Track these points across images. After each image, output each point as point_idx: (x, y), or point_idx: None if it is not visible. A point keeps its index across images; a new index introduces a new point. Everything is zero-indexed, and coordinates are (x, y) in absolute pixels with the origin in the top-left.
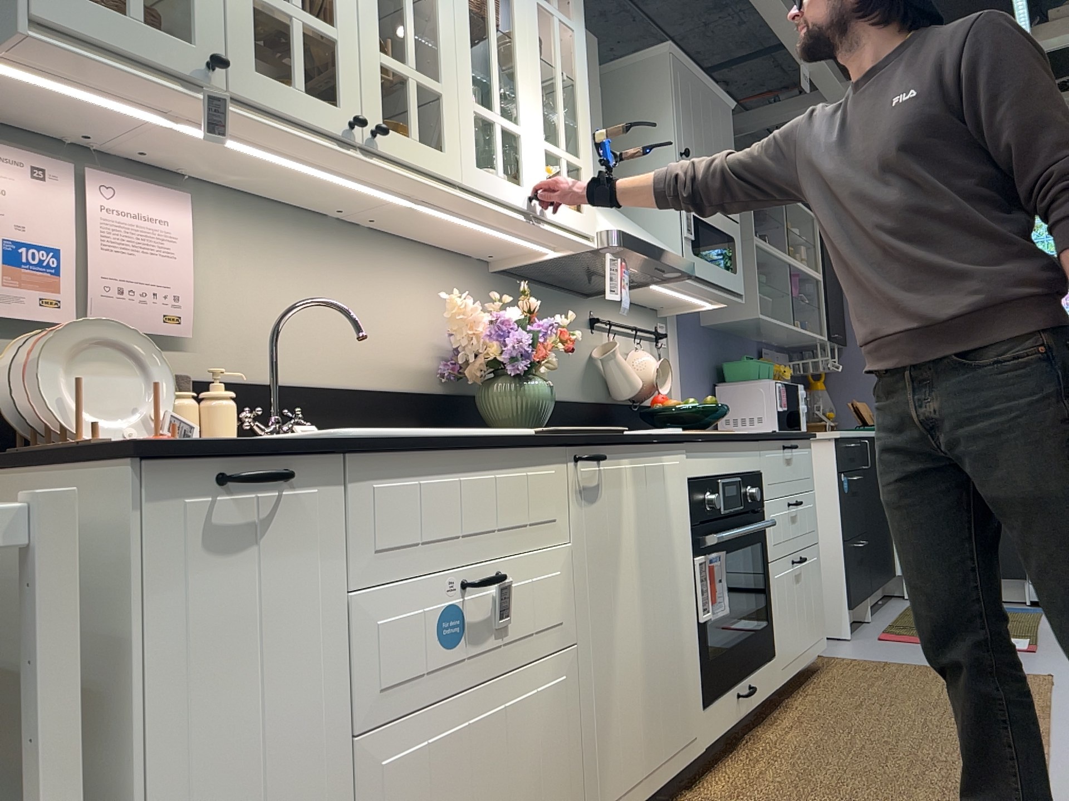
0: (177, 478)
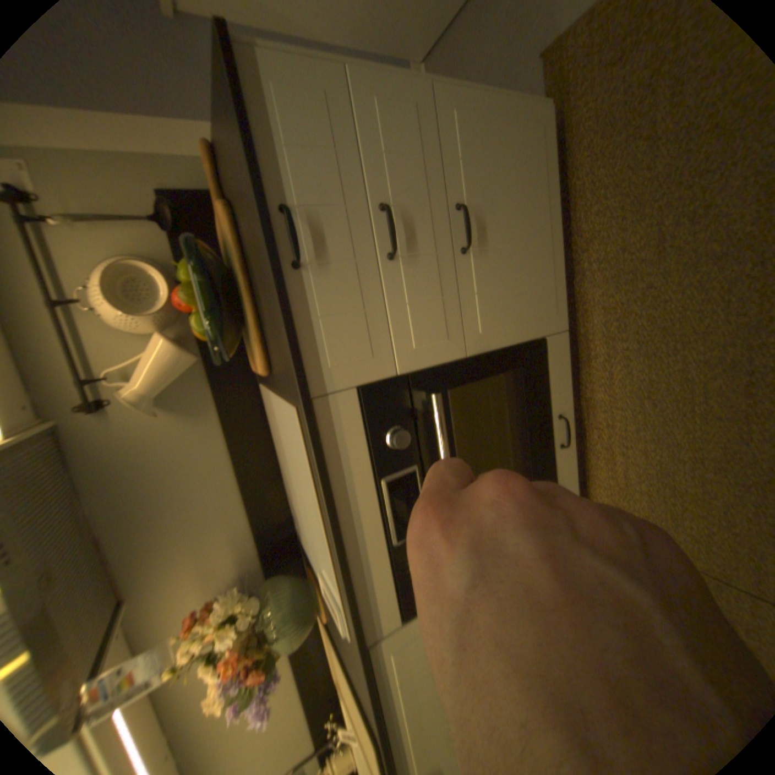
0: None
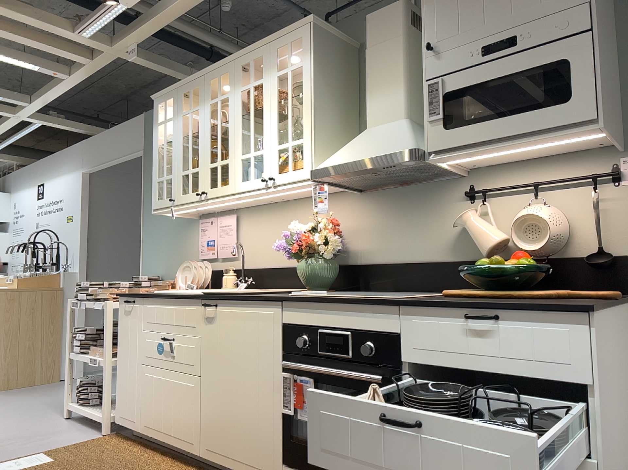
0: (123, 300)
